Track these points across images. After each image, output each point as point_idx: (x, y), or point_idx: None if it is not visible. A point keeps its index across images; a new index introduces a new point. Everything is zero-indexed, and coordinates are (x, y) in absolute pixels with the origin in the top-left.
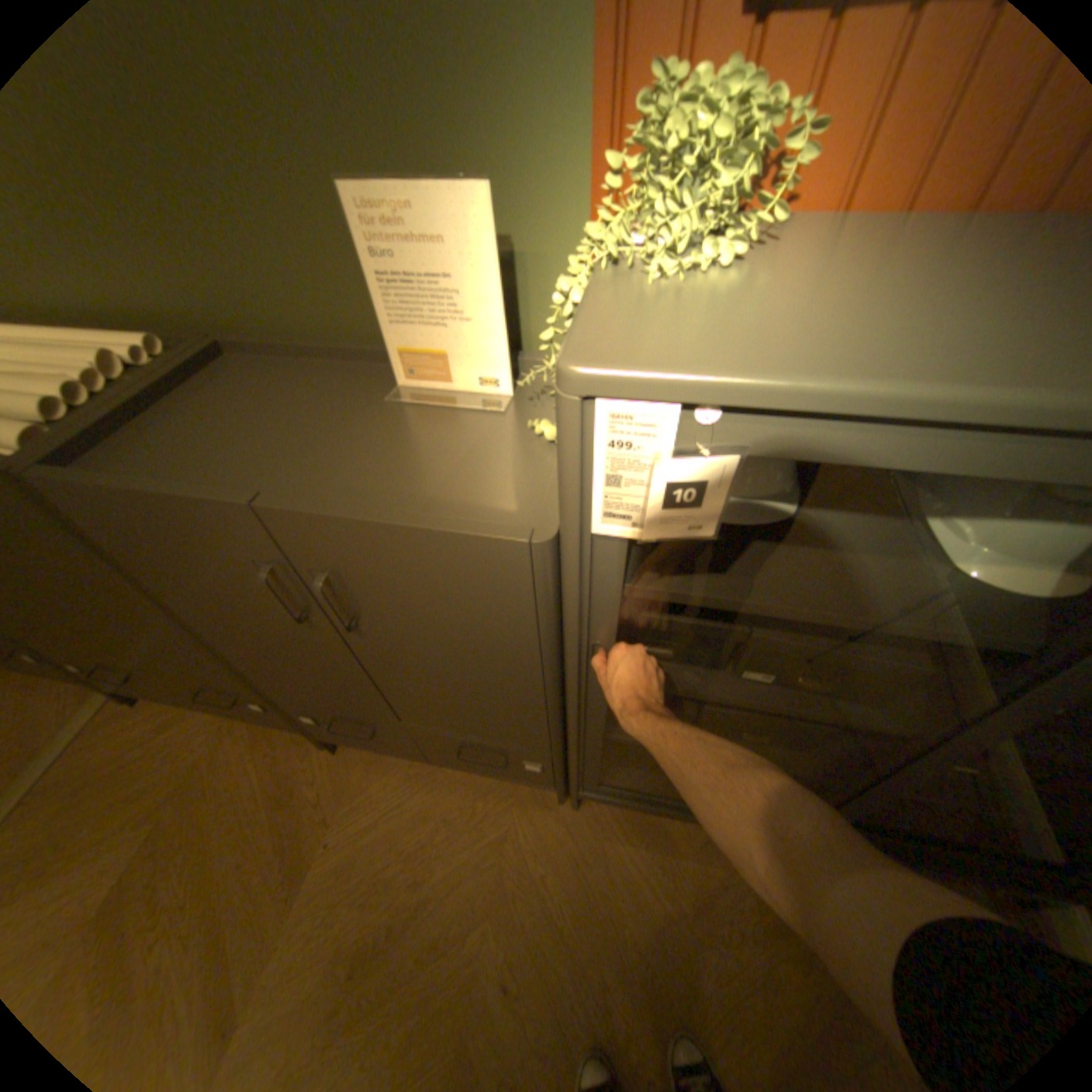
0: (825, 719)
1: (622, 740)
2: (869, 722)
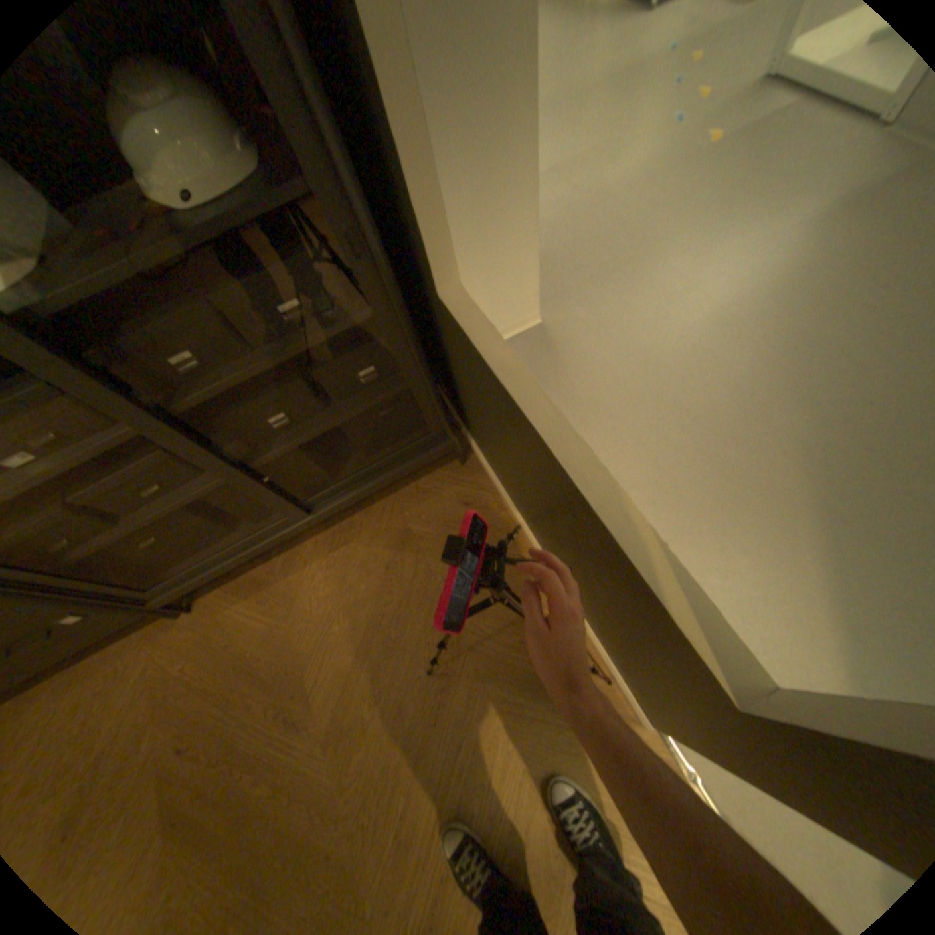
0: (87, 457)
1: (77, 559)
2: (115, 439)
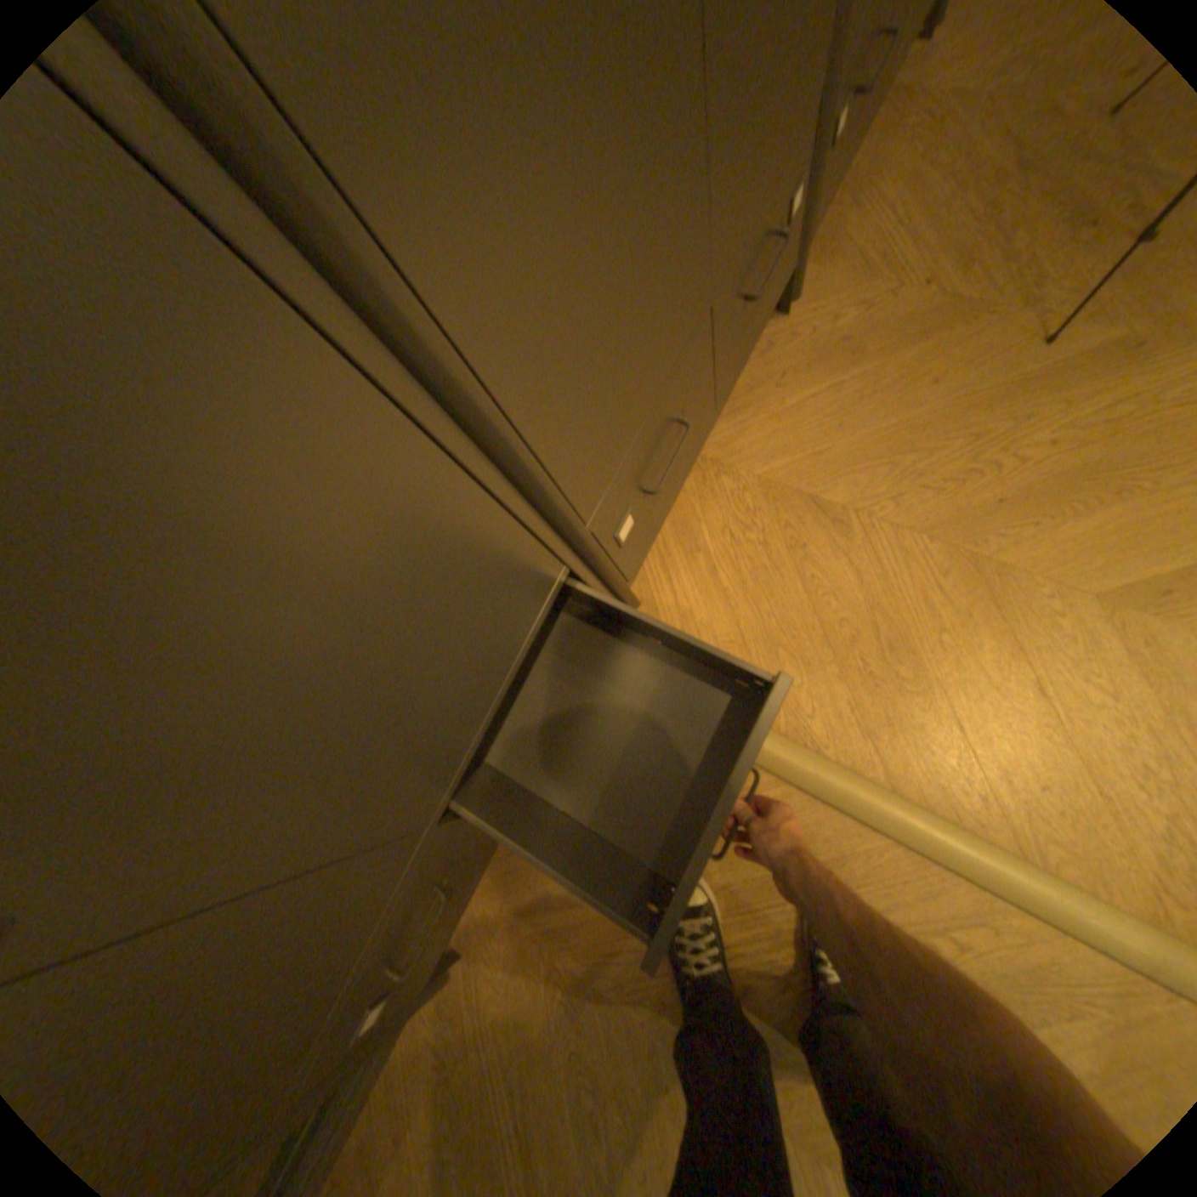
0: None
1: None
2: None
